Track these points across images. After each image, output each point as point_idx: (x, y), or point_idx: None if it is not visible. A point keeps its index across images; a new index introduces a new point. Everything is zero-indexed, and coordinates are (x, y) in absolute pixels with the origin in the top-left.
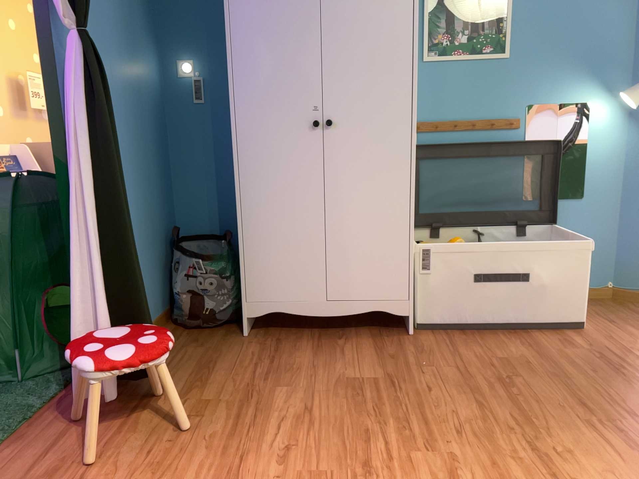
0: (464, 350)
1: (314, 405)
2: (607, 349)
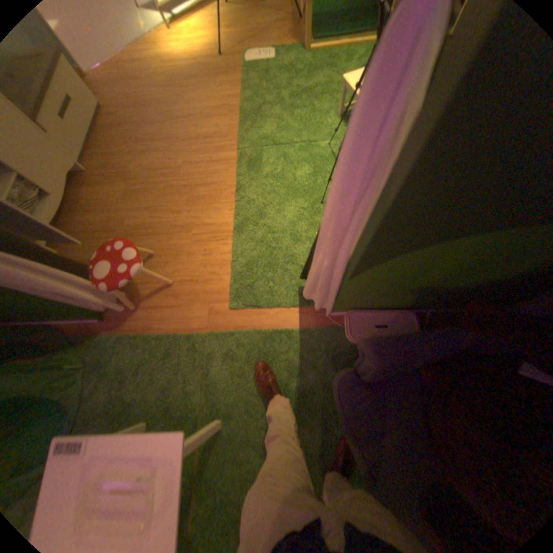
0: (105, 151)
1: (140, 206)
2: (119, 104)
